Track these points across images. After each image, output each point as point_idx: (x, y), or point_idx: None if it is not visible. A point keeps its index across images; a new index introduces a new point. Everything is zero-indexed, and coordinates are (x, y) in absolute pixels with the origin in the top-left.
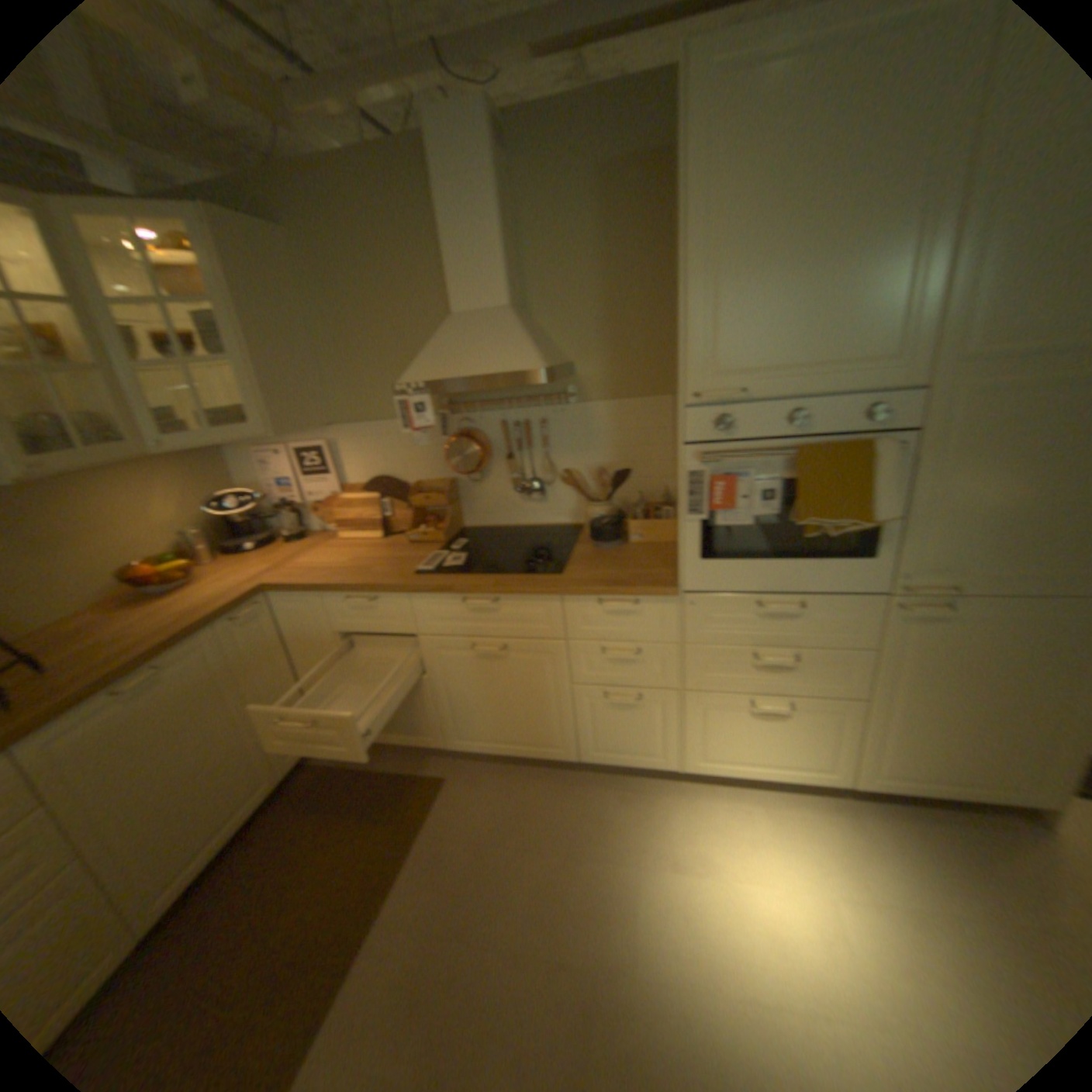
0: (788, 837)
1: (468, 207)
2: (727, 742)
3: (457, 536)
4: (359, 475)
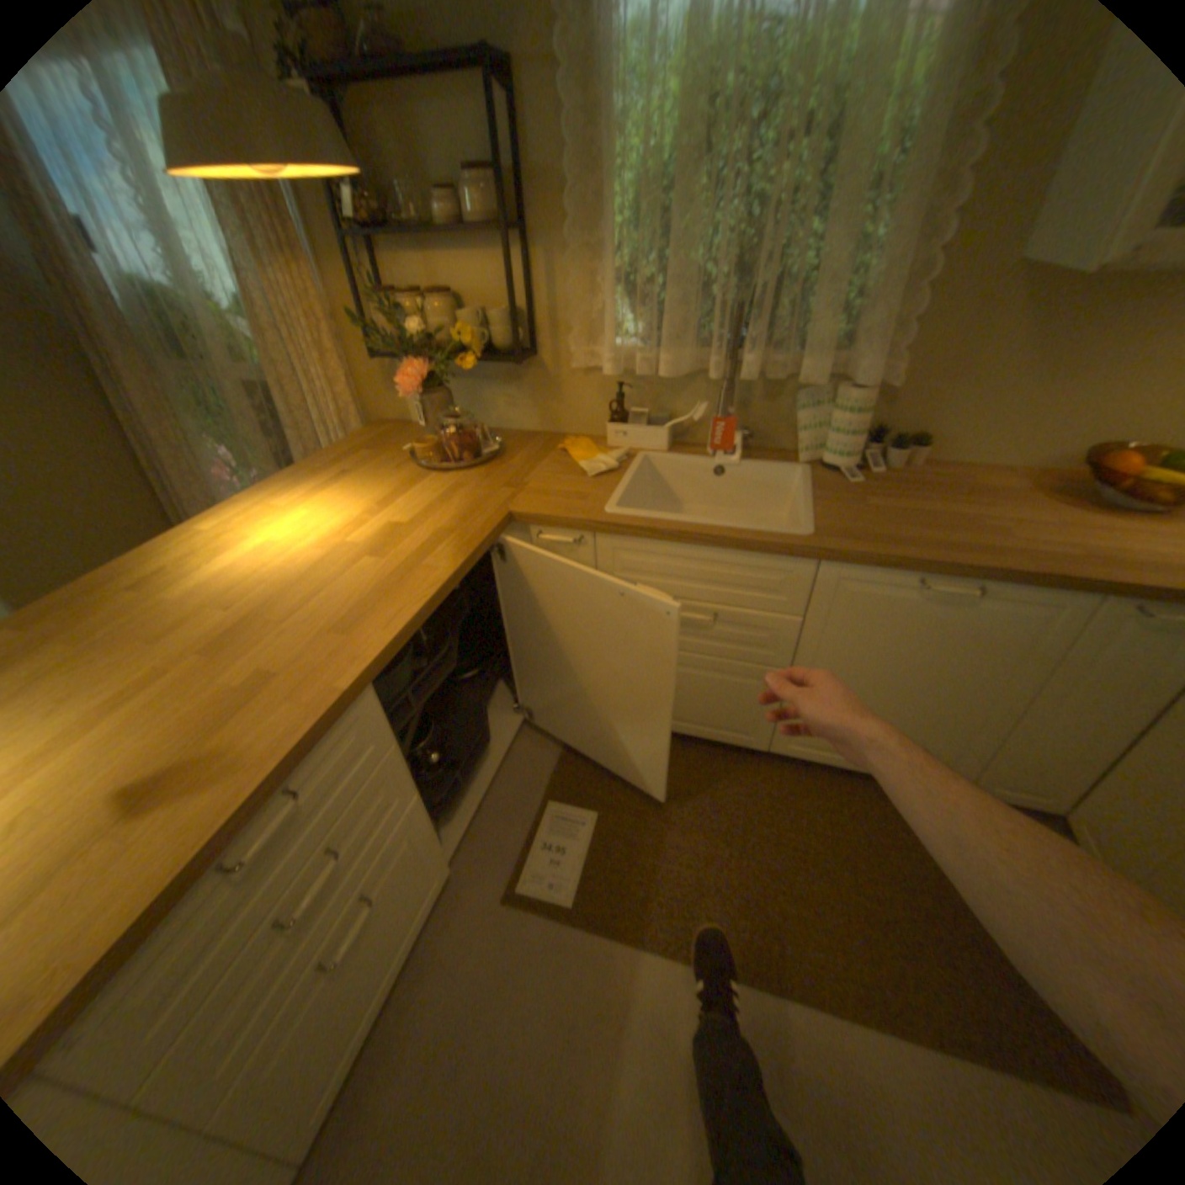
0: None
1: None
2: None
3: None
4: None
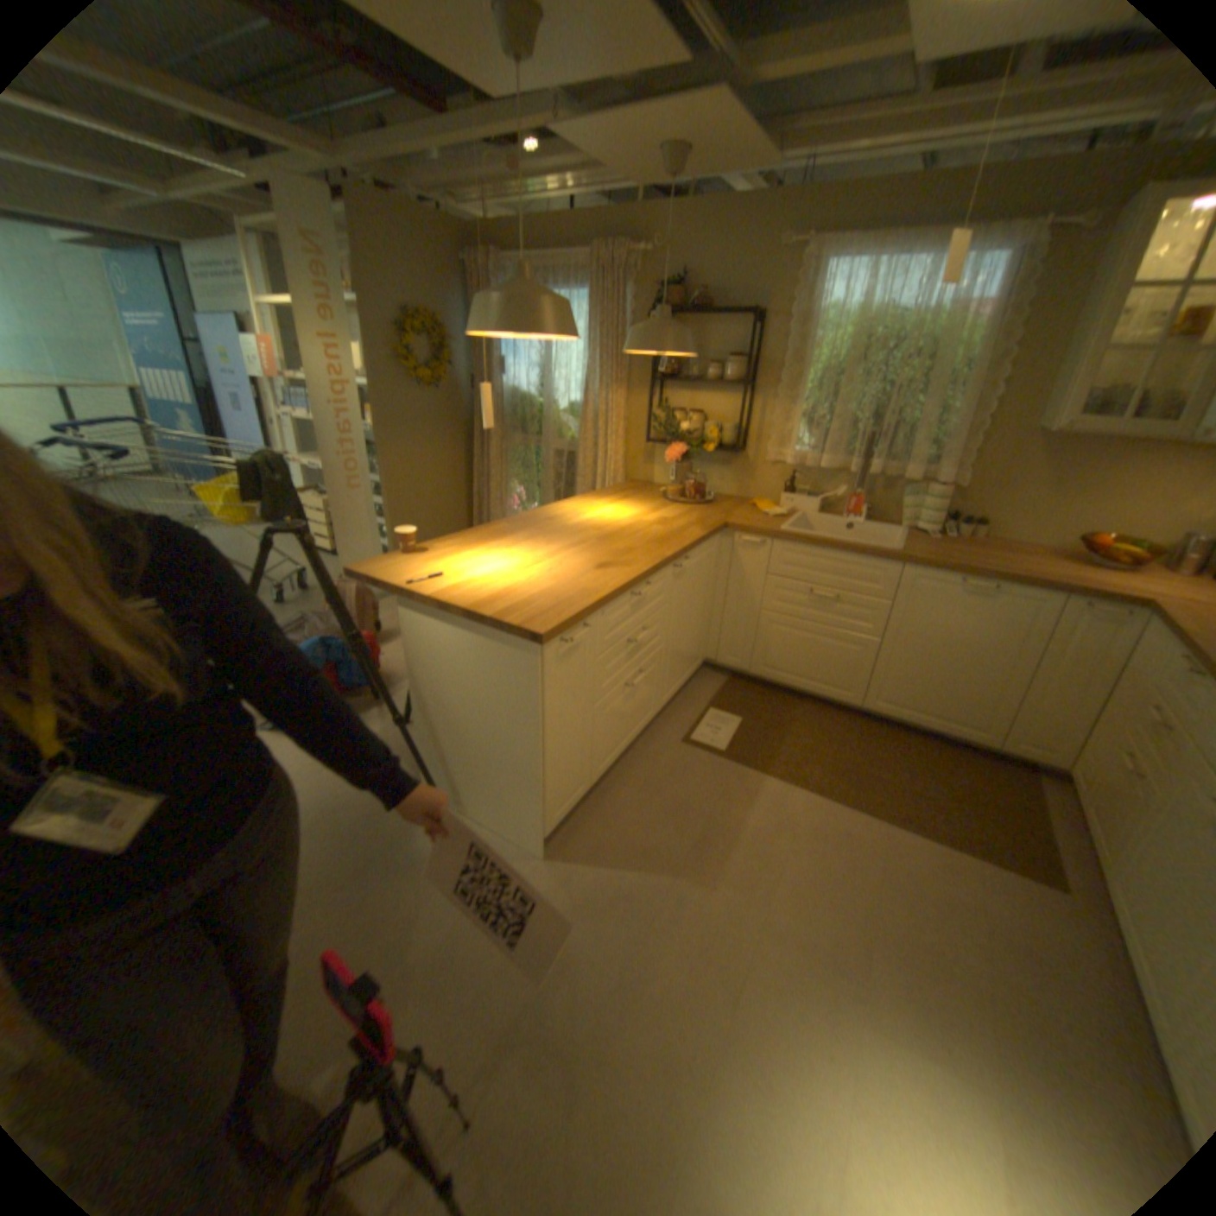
0: None
1: None
2: None
3: None
4: None
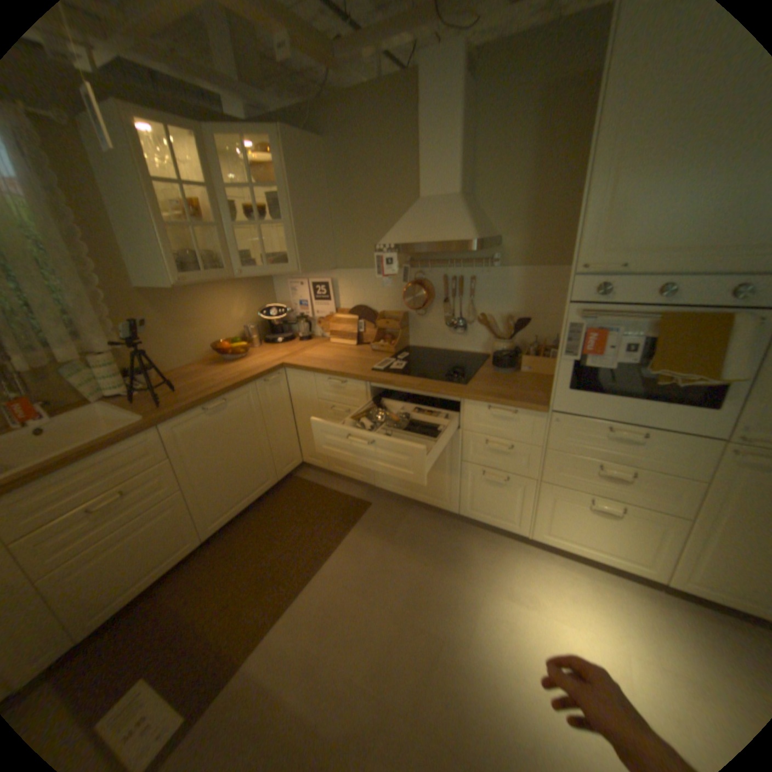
0: (602, 602)
1: (440, 122)
2: (567, 524)
3: (401, 351)
4: (346, 303)
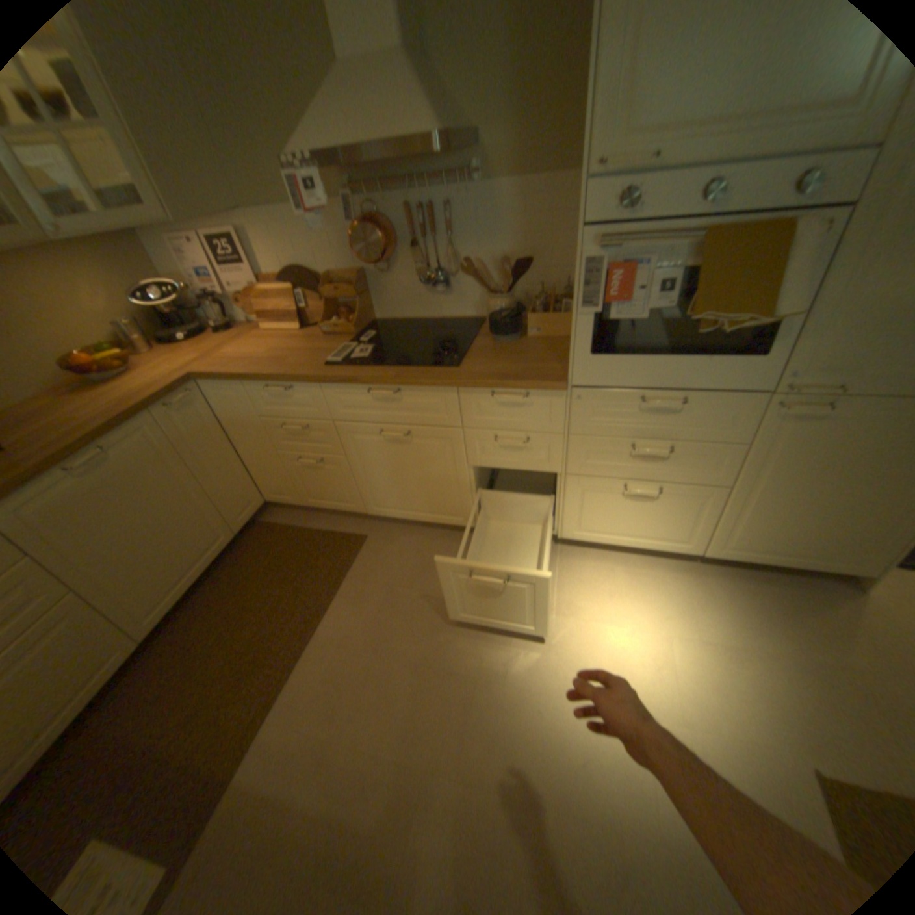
0: (639, 589)
1: None
2: (598, 516)
3: (365, 329)
4: (270, 266)
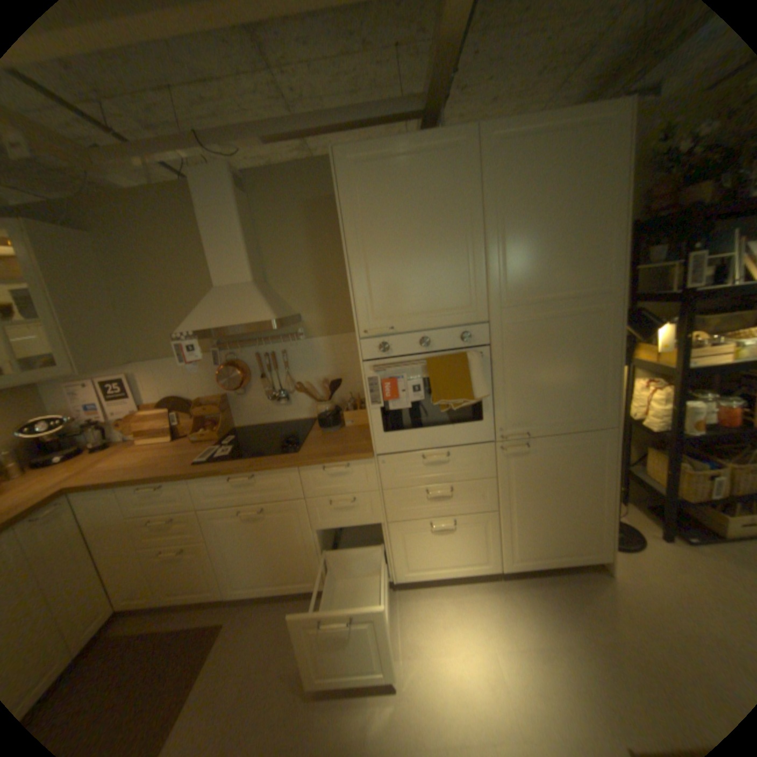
0: (465, 616)
1: (220, 224)
2: (420, 555)
3: (226, 435)
4: (151, 397)
